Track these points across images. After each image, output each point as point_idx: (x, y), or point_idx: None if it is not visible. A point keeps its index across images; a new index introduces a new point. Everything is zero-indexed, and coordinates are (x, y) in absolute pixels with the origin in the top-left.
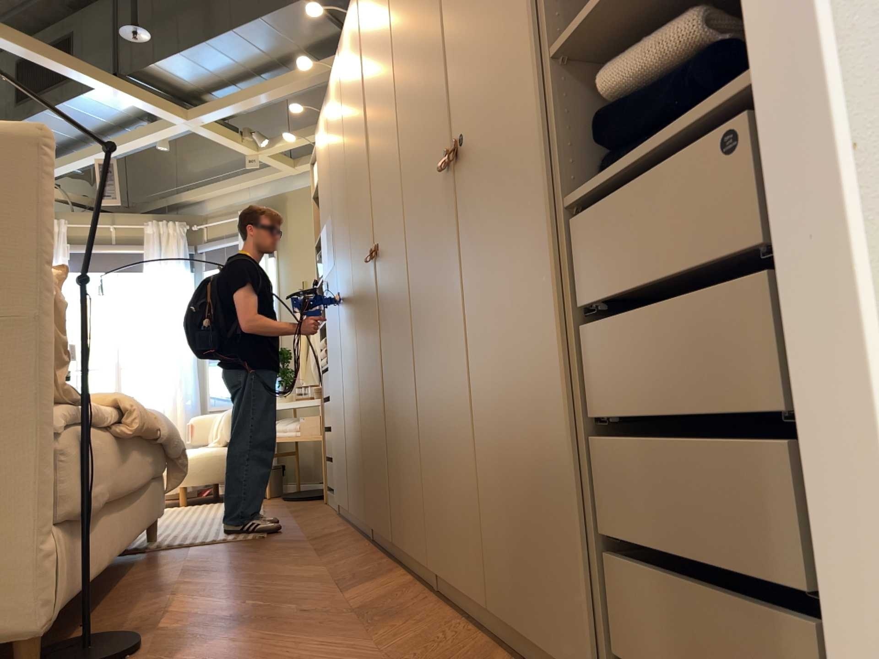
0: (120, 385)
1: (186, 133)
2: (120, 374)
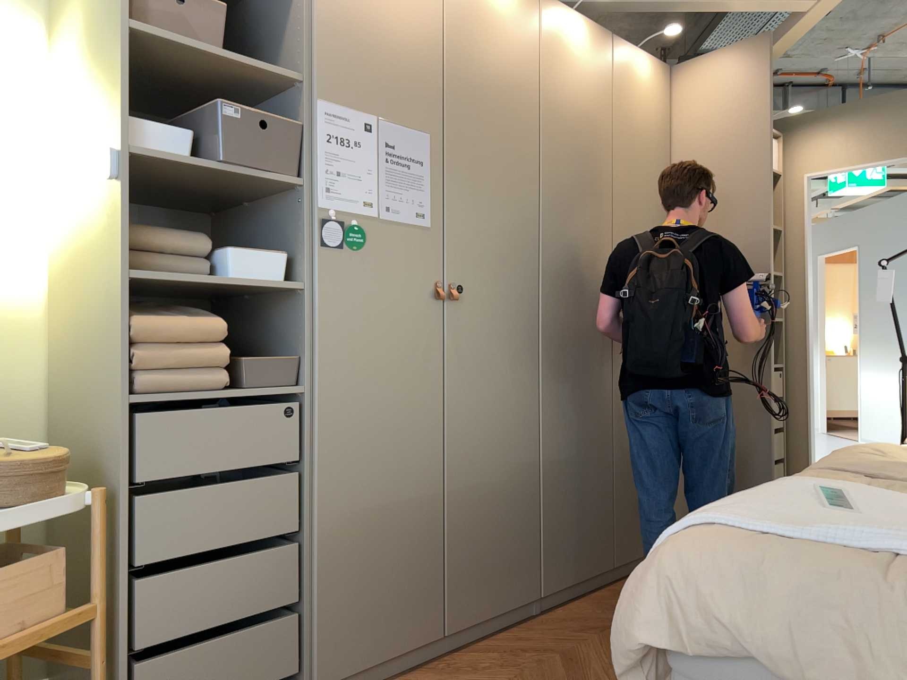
0: None
1: None
2: None
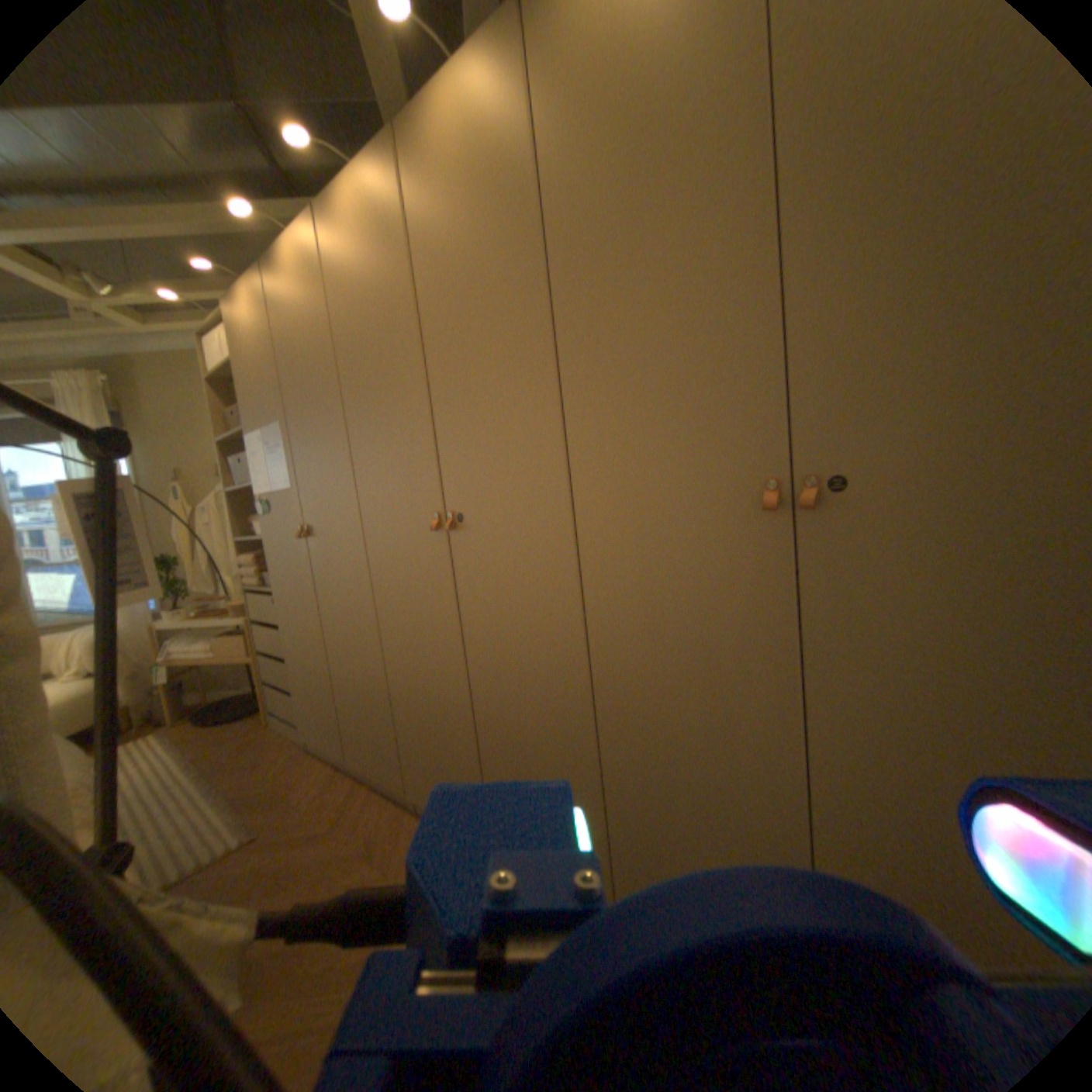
0: None
1: None
2: None
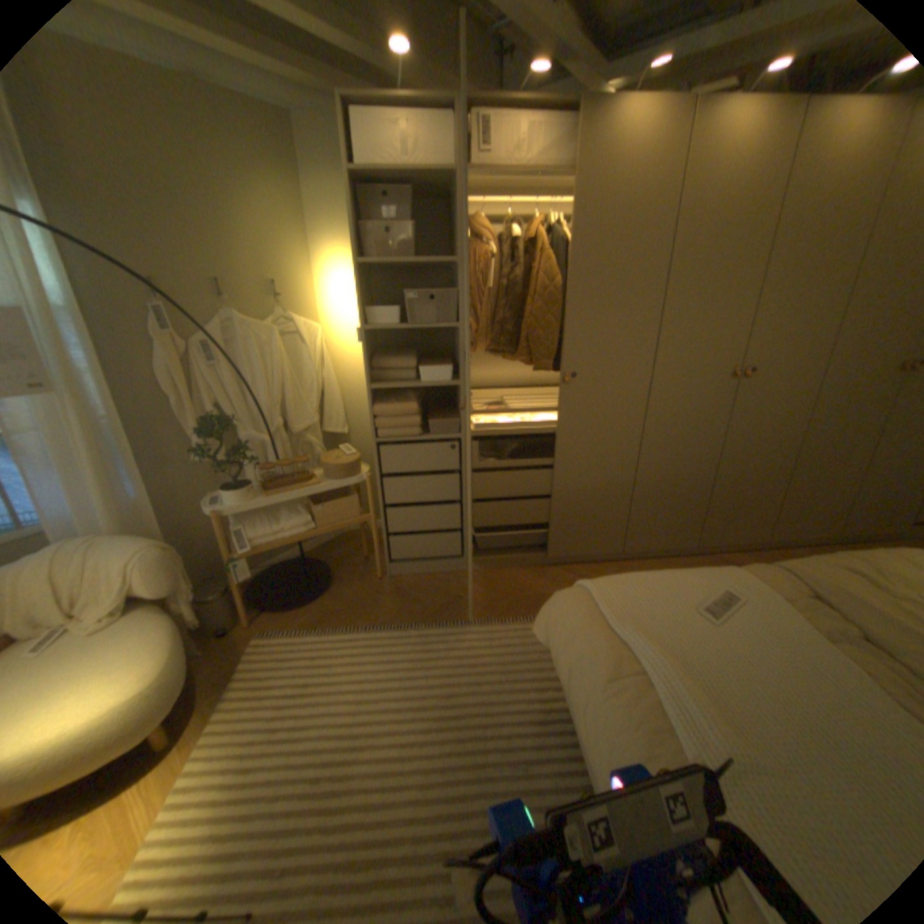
0: None
1: None
2: None
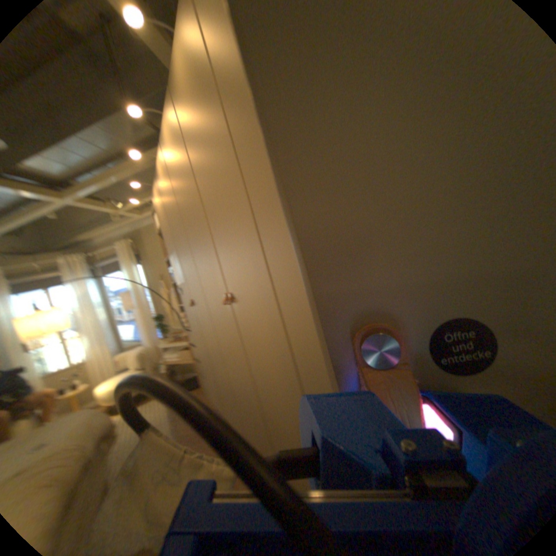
0: (63, 349)
1: (63, 203)
2: (61, 342)
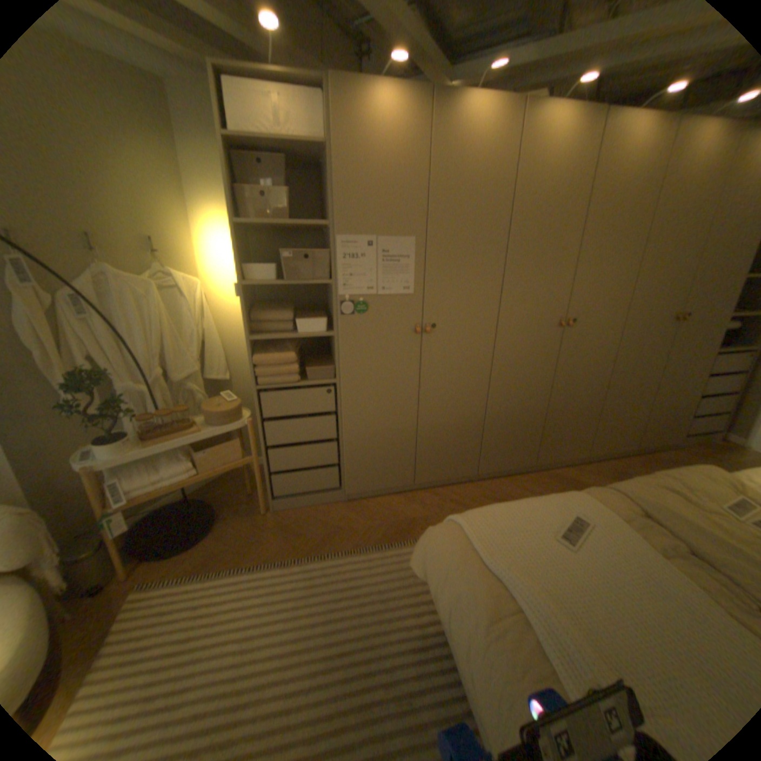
0: None
1: None
2: None
